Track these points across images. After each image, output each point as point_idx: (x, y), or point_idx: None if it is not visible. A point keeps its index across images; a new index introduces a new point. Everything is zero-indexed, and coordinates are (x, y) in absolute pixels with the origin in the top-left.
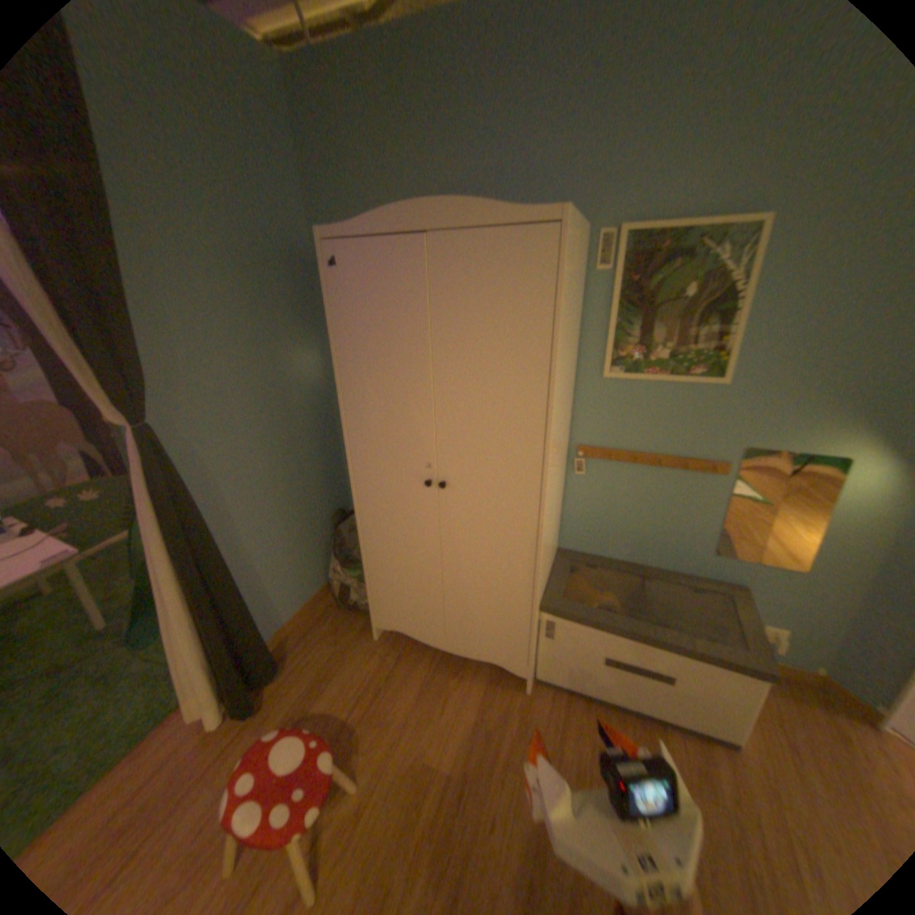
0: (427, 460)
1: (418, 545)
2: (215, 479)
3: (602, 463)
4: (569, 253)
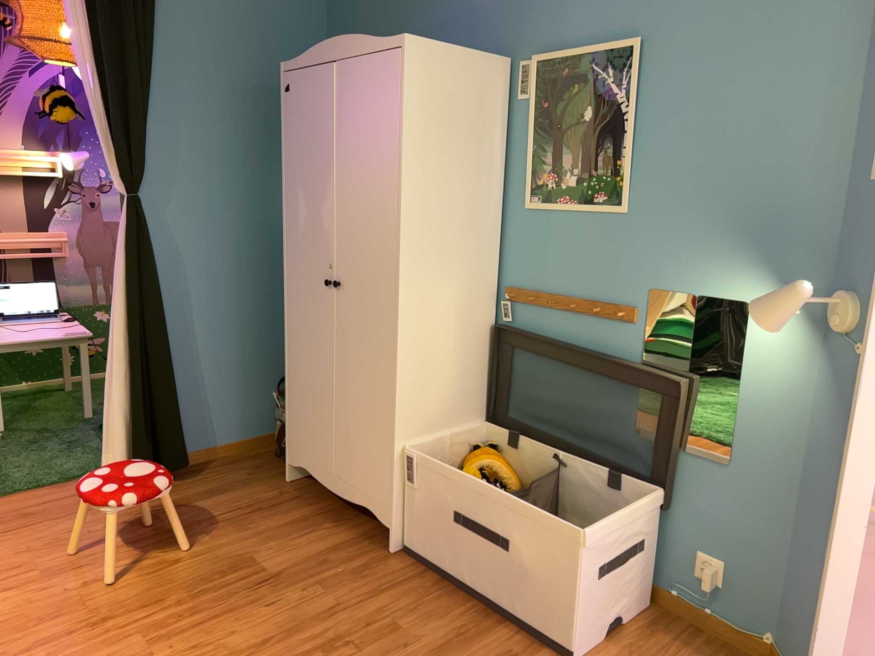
0: (328, 259)
1: (319, 355)
2: (183, 266)
3: (527, 308)
4: (409, 72)
